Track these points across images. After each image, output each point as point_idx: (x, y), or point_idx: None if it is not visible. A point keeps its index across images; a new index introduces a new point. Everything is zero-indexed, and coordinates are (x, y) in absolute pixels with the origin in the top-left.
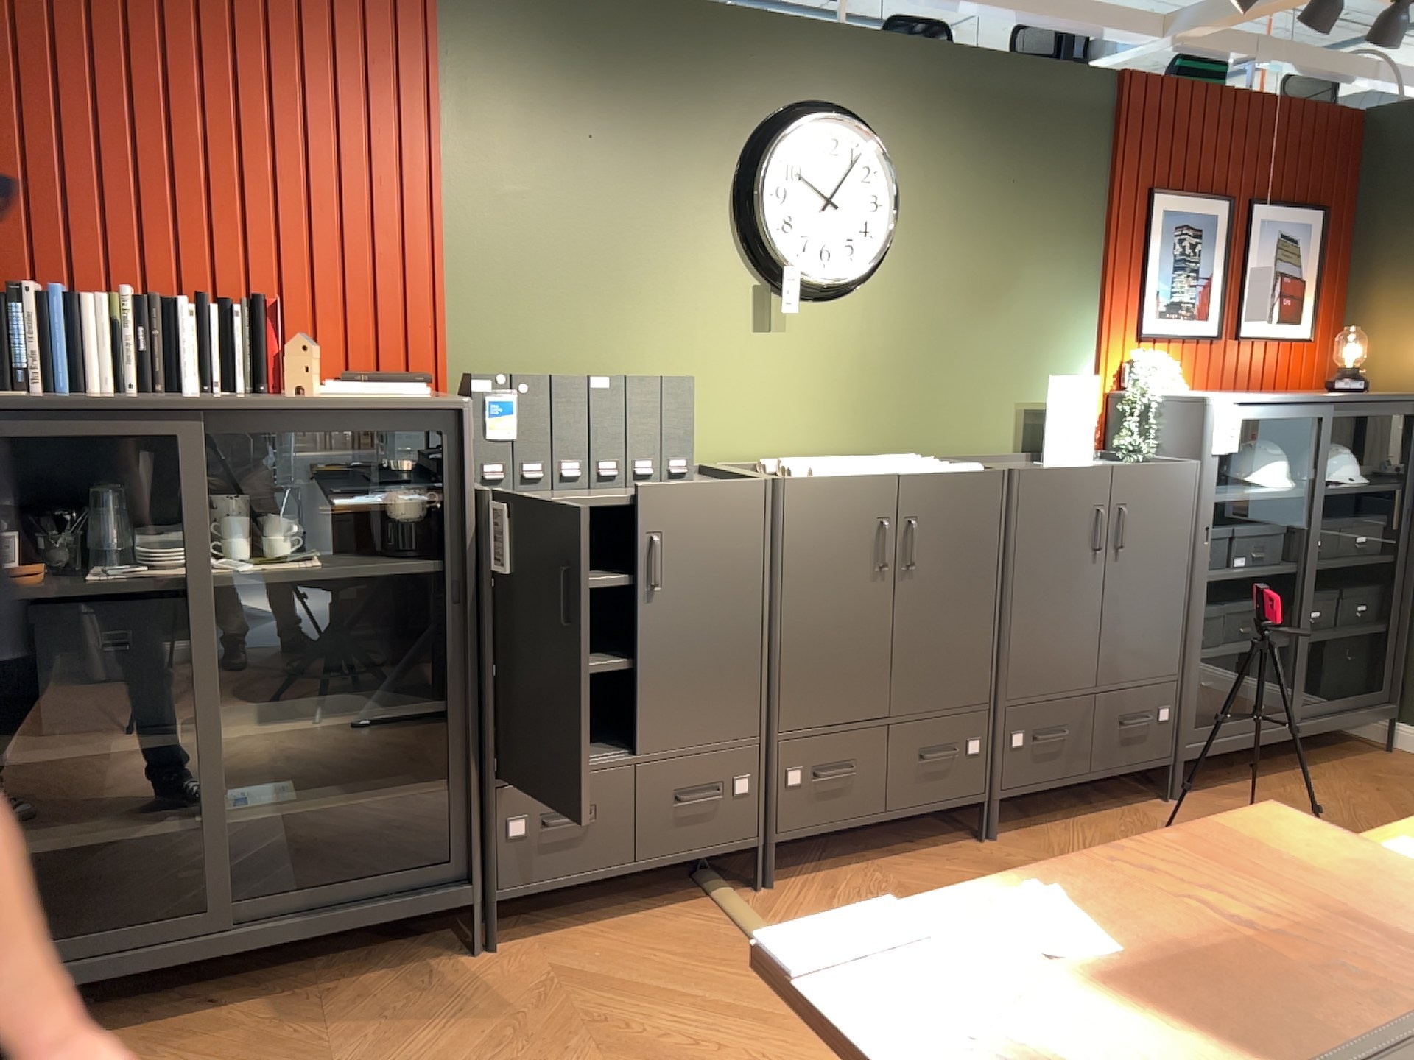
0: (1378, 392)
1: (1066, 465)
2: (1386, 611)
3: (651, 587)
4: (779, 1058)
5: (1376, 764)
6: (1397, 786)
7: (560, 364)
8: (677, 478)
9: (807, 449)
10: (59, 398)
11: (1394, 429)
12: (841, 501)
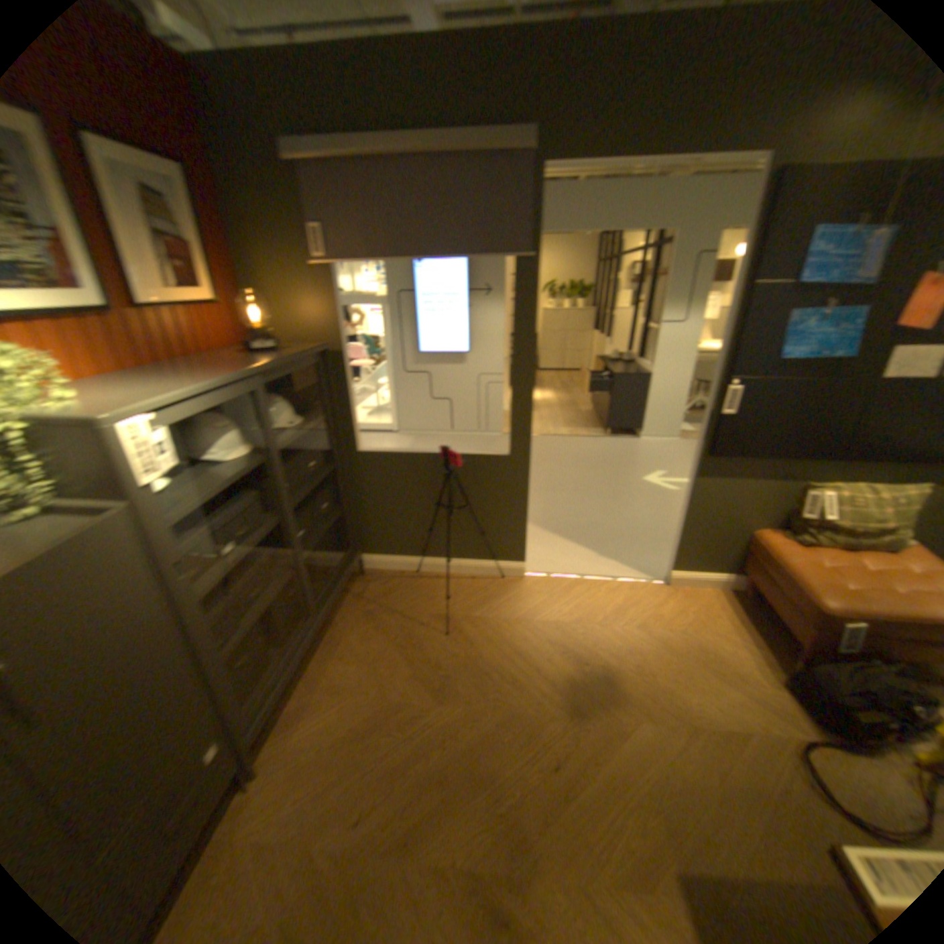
0: (288, 344)
1: None
2: (341, 501)
3: None
4: None
5: (364, 597)
6: (385, 617)
7: None
8: None
9: None
10: None
11: (308, 372)
12: None
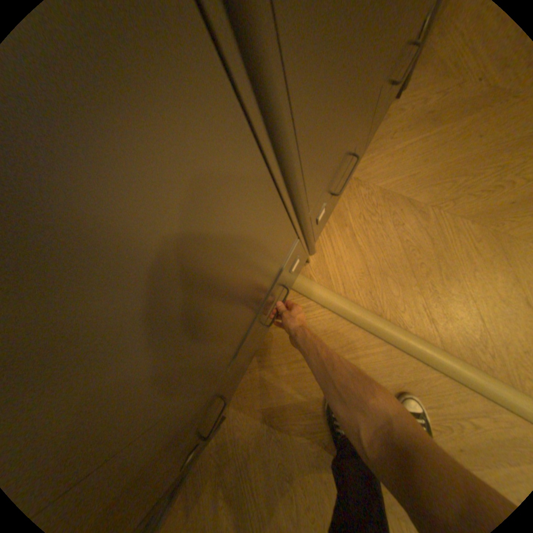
0: None
1: None
2: None
3: None
4: (437, 419)
5: None
6: None
7: None
8: None
9: None
10: None
11: None
12: None
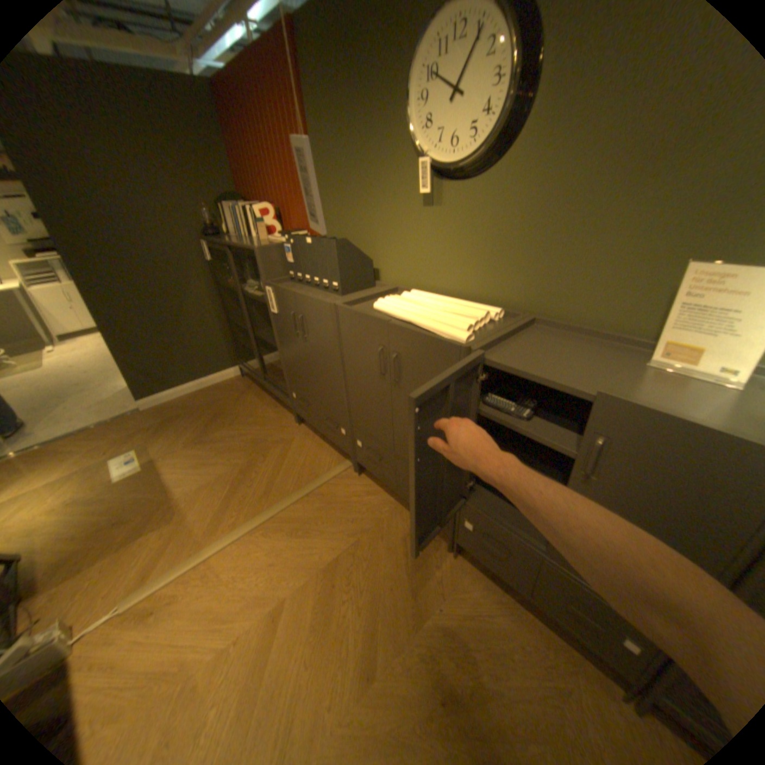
0: None
1: (670, 372)
2: None
3: (305, 336)
4: (245, 502)
5: None
6: None
7: (348, 227)
8: (336, 291)
9: (452, 289)
10: (237, 236)
11: None
12: (360, 326)
